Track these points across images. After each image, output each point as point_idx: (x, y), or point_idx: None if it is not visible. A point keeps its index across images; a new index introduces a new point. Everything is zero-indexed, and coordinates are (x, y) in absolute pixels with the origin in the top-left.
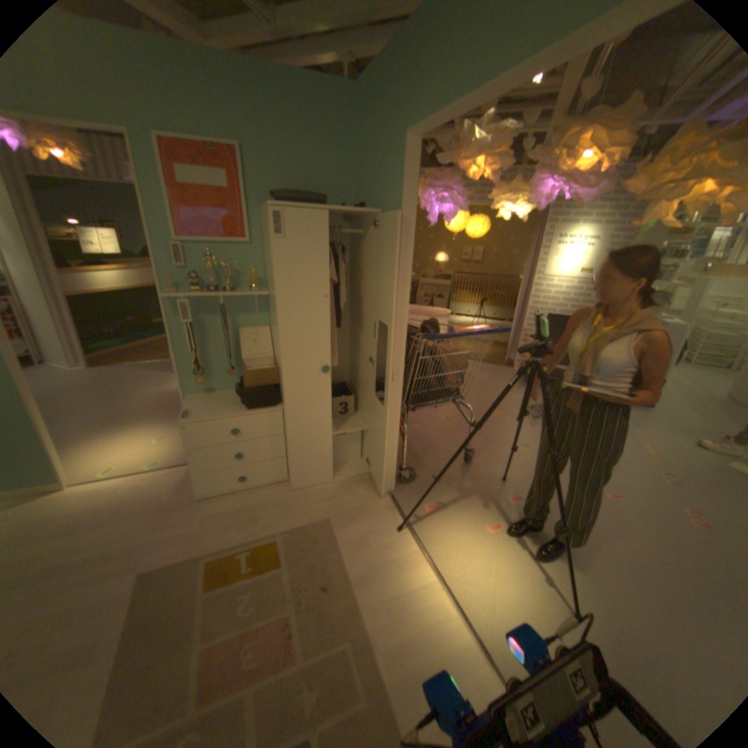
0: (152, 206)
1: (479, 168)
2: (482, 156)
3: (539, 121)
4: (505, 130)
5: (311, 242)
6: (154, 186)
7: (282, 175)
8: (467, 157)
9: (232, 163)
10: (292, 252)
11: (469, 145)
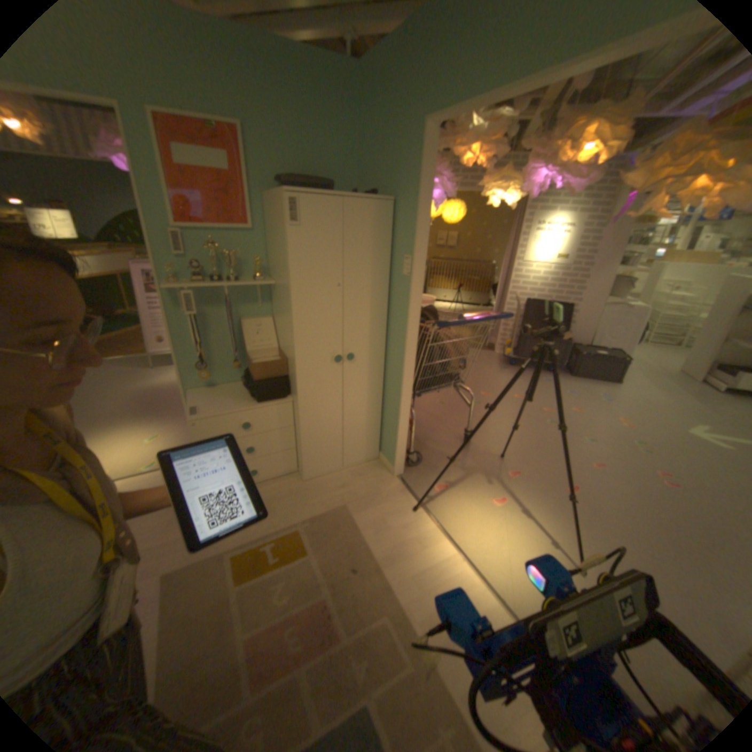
0: (148, 187)
1: (473, 154)
2: (478, 142)
3: (527, 108)
4: (501, 117)
5: (326, 229)
6: (149, 165)
7: (285, 156)
8: (465, 142)
9: (234, 143)
10: (307, 239)
11: (468, 130)
